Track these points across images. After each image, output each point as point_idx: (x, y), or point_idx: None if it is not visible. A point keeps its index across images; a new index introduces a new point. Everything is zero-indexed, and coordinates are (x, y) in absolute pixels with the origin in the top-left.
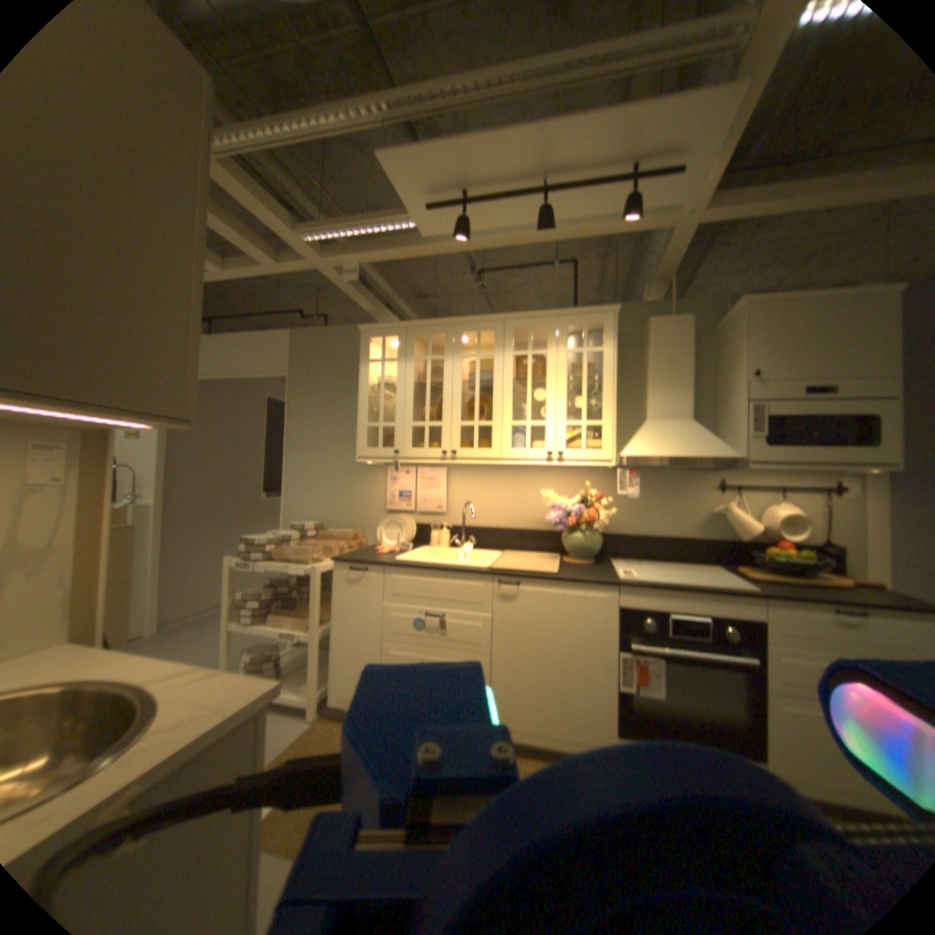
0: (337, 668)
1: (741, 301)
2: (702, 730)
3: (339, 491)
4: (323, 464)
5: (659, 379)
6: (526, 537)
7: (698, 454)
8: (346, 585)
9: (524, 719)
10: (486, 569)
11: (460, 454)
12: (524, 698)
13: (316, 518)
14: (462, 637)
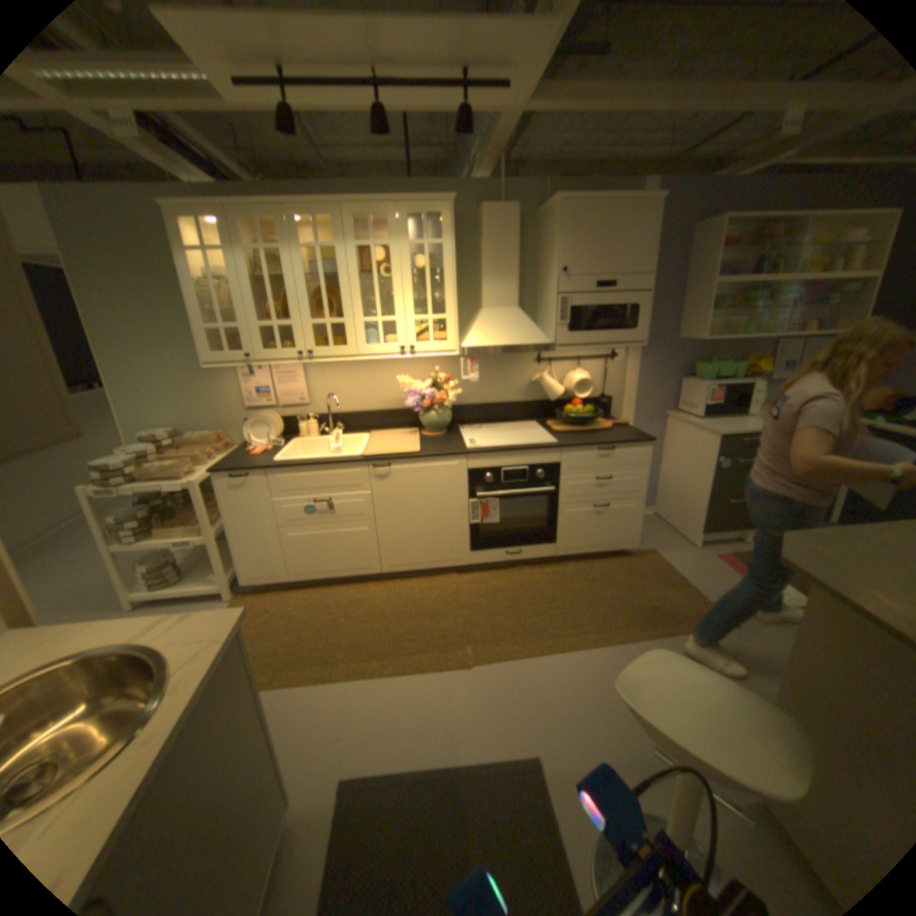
0: (242, 558)
1: (557, 198)
2: (522, 535)
3: (185, 395)
4: (154, 366)
5: (492, 269)
6: (389, 418)
7: (522, 343)
8: (232, 492)
9: (407, 556)
10: (362, 458)
11: (318, 354)
12: (405, 543)
13: (166, 424)
14: (351, 513)
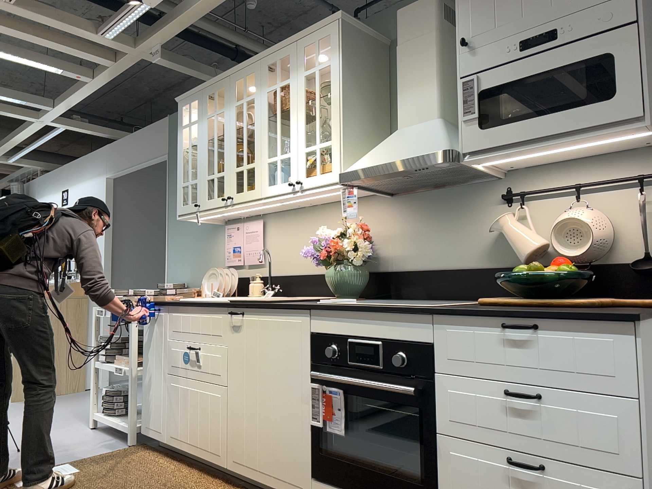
0: (146, 397)
1: None
2: (379, 474)
3: (198, 253)
4: (189, 229)
5: (405, 79)
6: (323, 282)
7: (408, 155)
8: (150, 324)
9: (248, 450)
10: (229, 302)
11: (235, 198)
12: (248, 428)
13: (186, 279)
14: (210, 368)
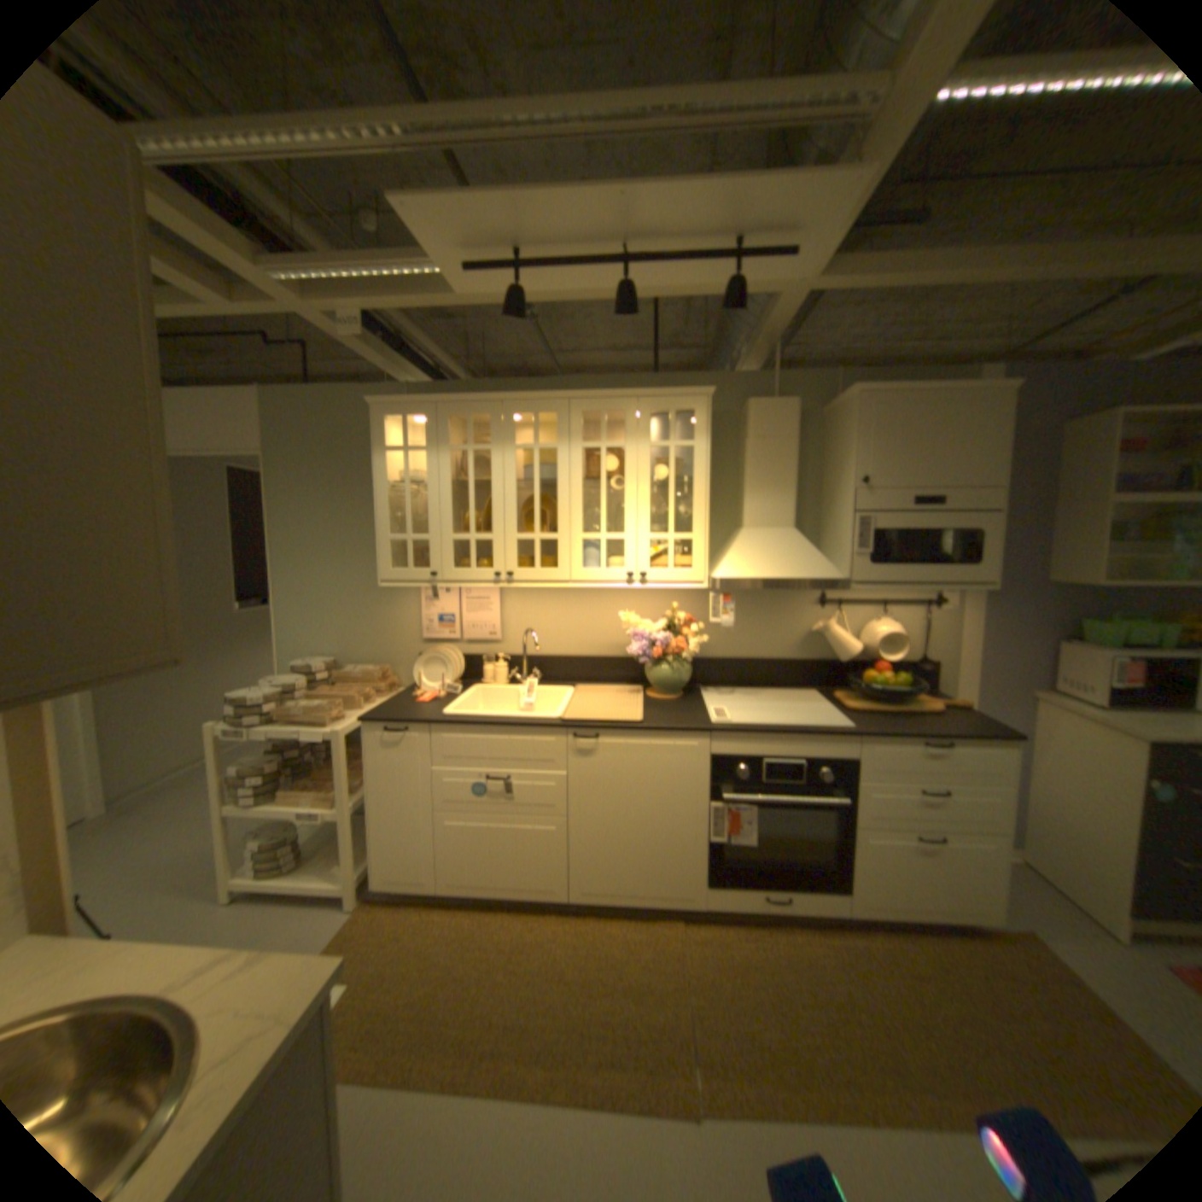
0: (381, 847)
1: (855, 389)
2: (794, 872)
3: (356, 617)
4: (330, 581)
5: (759, 478)
6: (604, 666)
7: (801, 576)
8: (384, 751)
9: (609, 880)
10: (560, 720)
11: (520, 577)
12: (609, 859)
13: (328, 652)
14: (535, 801)
